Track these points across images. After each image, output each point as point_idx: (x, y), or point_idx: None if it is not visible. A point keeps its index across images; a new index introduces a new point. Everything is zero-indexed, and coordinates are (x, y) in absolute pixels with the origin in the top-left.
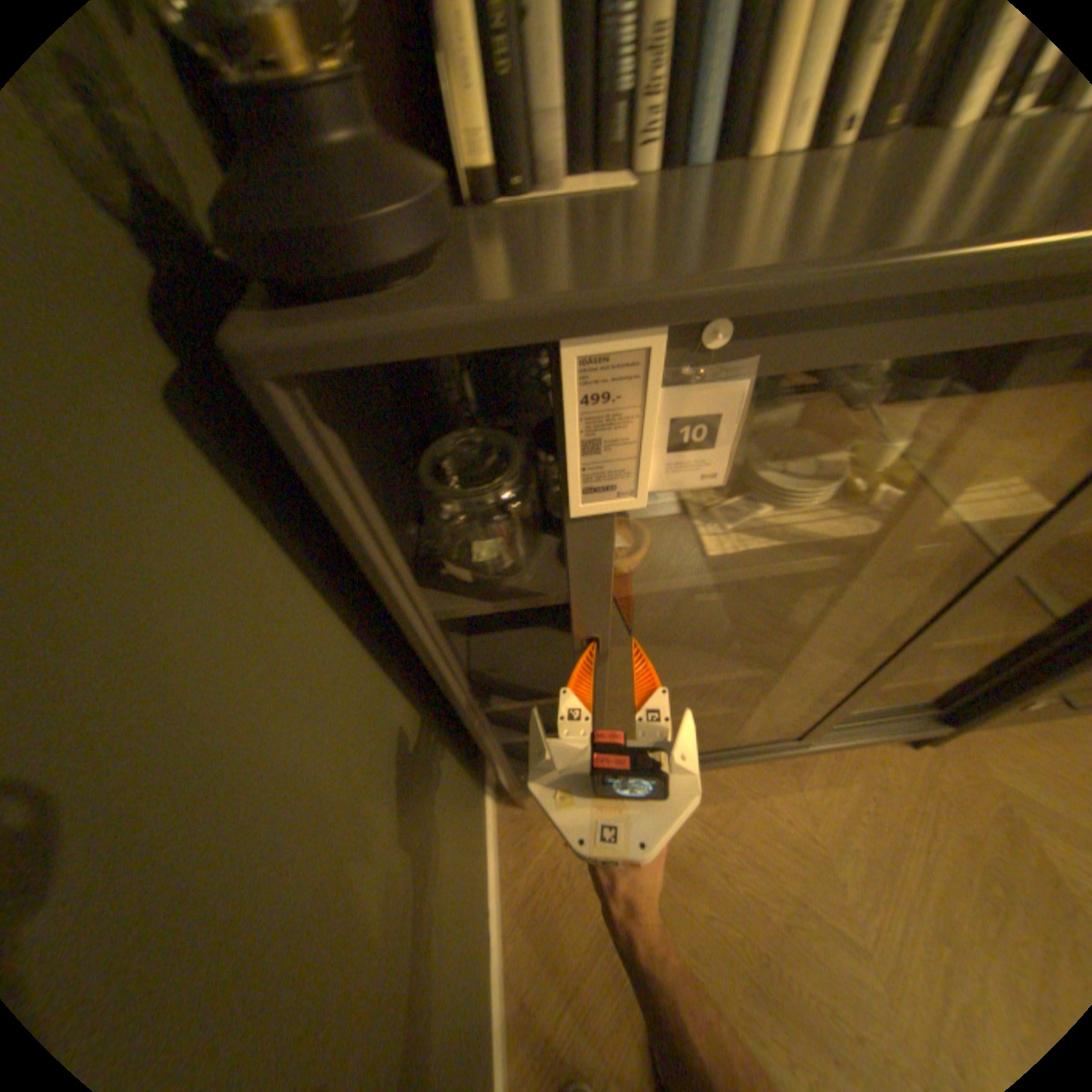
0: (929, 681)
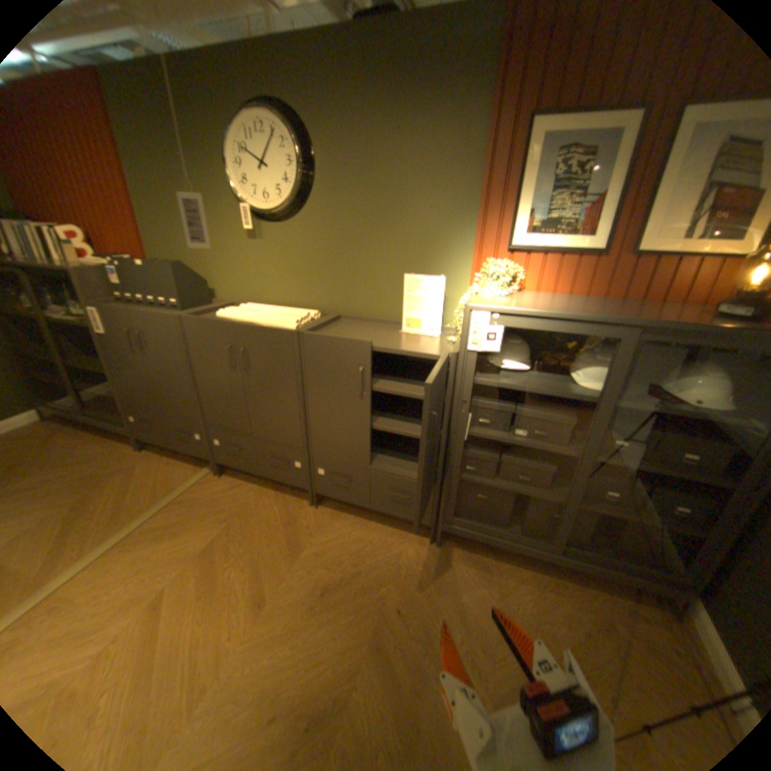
0: (105, 394)
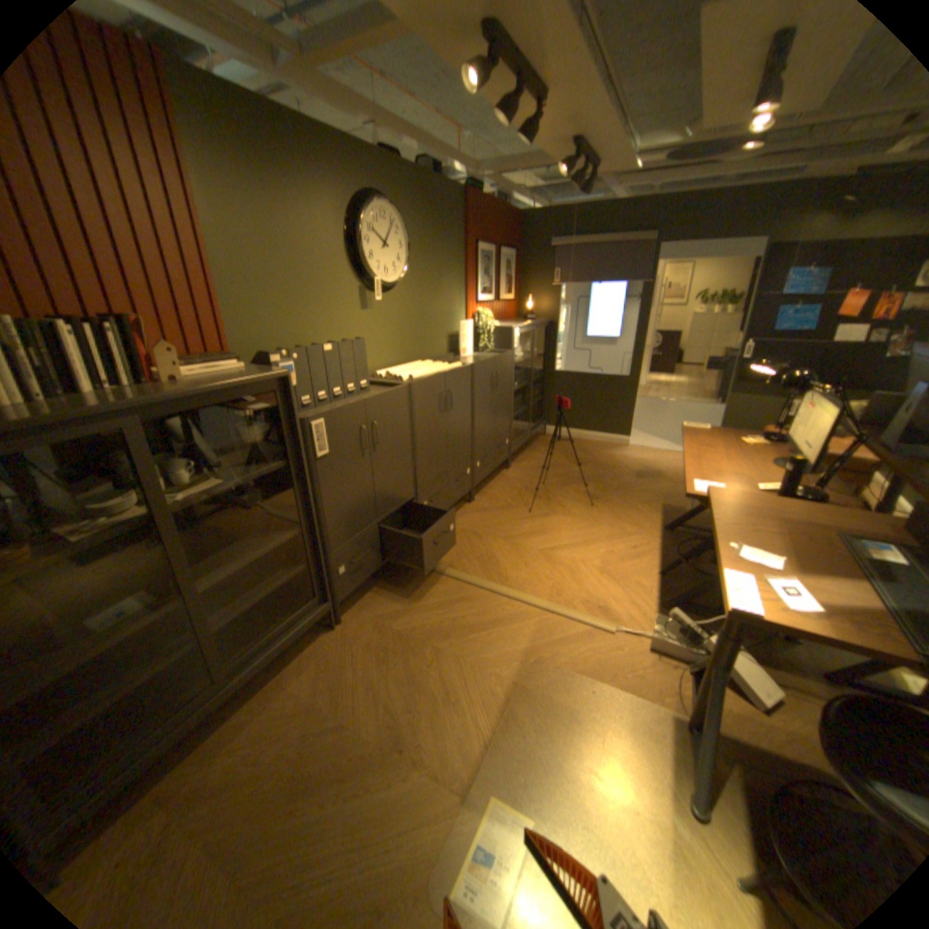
0: (283, 580)
